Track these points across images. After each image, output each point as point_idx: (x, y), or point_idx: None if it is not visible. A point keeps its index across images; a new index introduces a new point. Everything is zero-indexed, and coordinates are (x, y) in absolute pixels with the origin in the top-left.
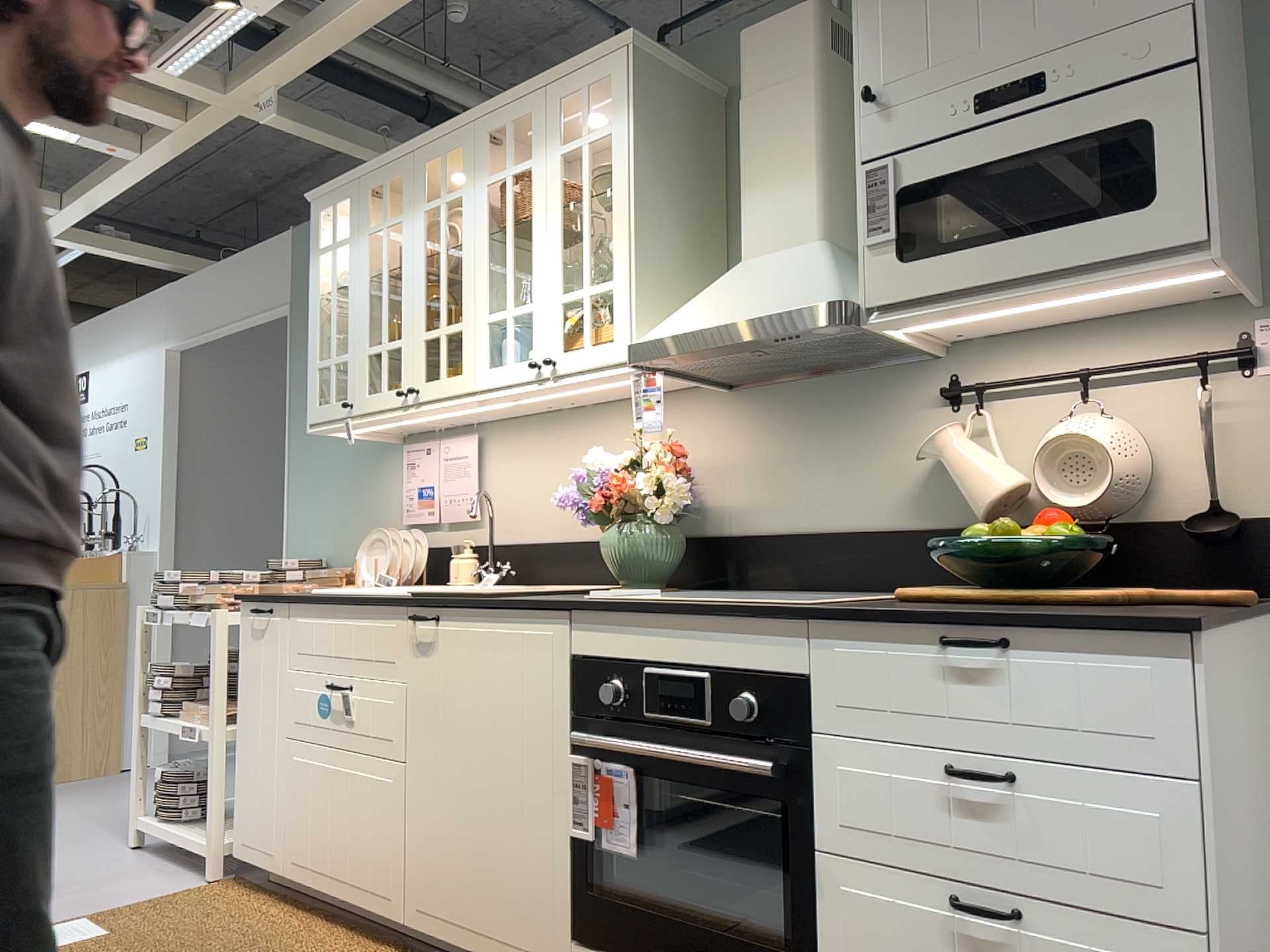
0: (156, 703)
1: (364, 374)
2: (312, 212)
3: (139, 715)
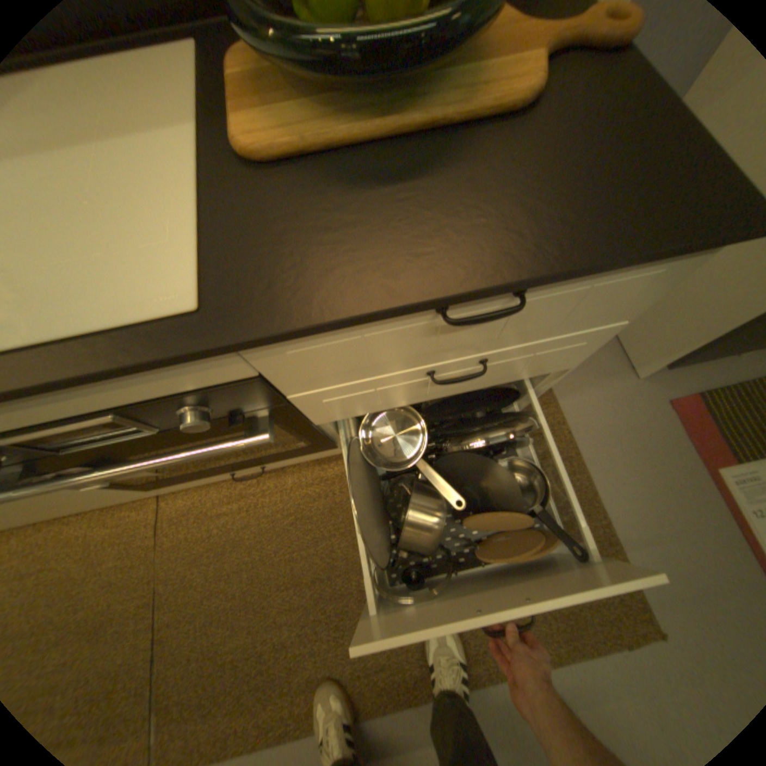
0: None
1: None
2: None
3: None
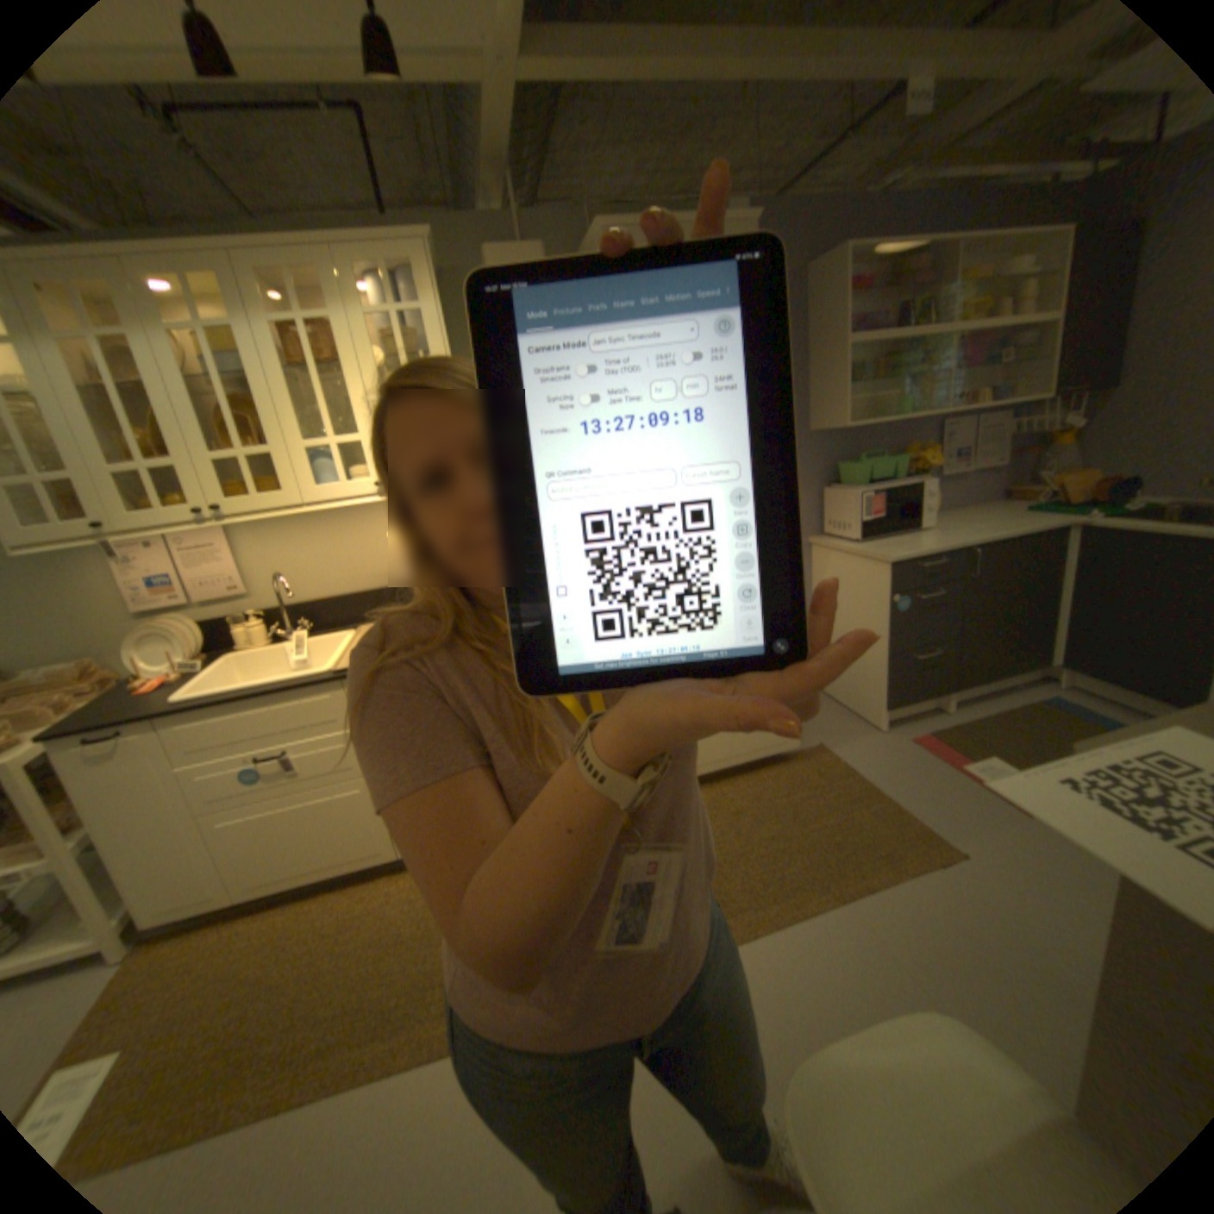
0: None
1: (115, 493)
2: None
3: None
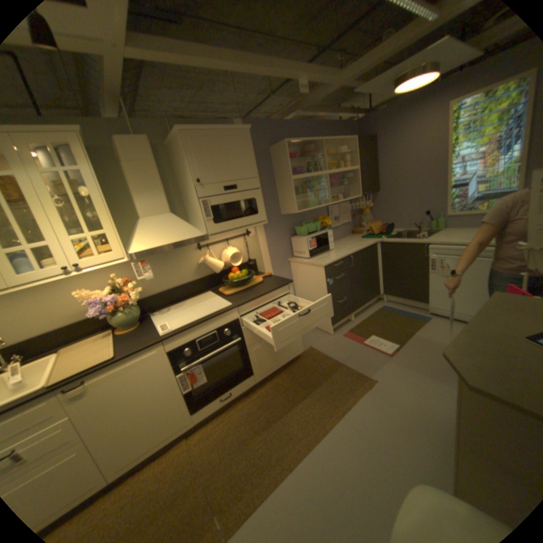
0: None
1: None
2: None
3: None
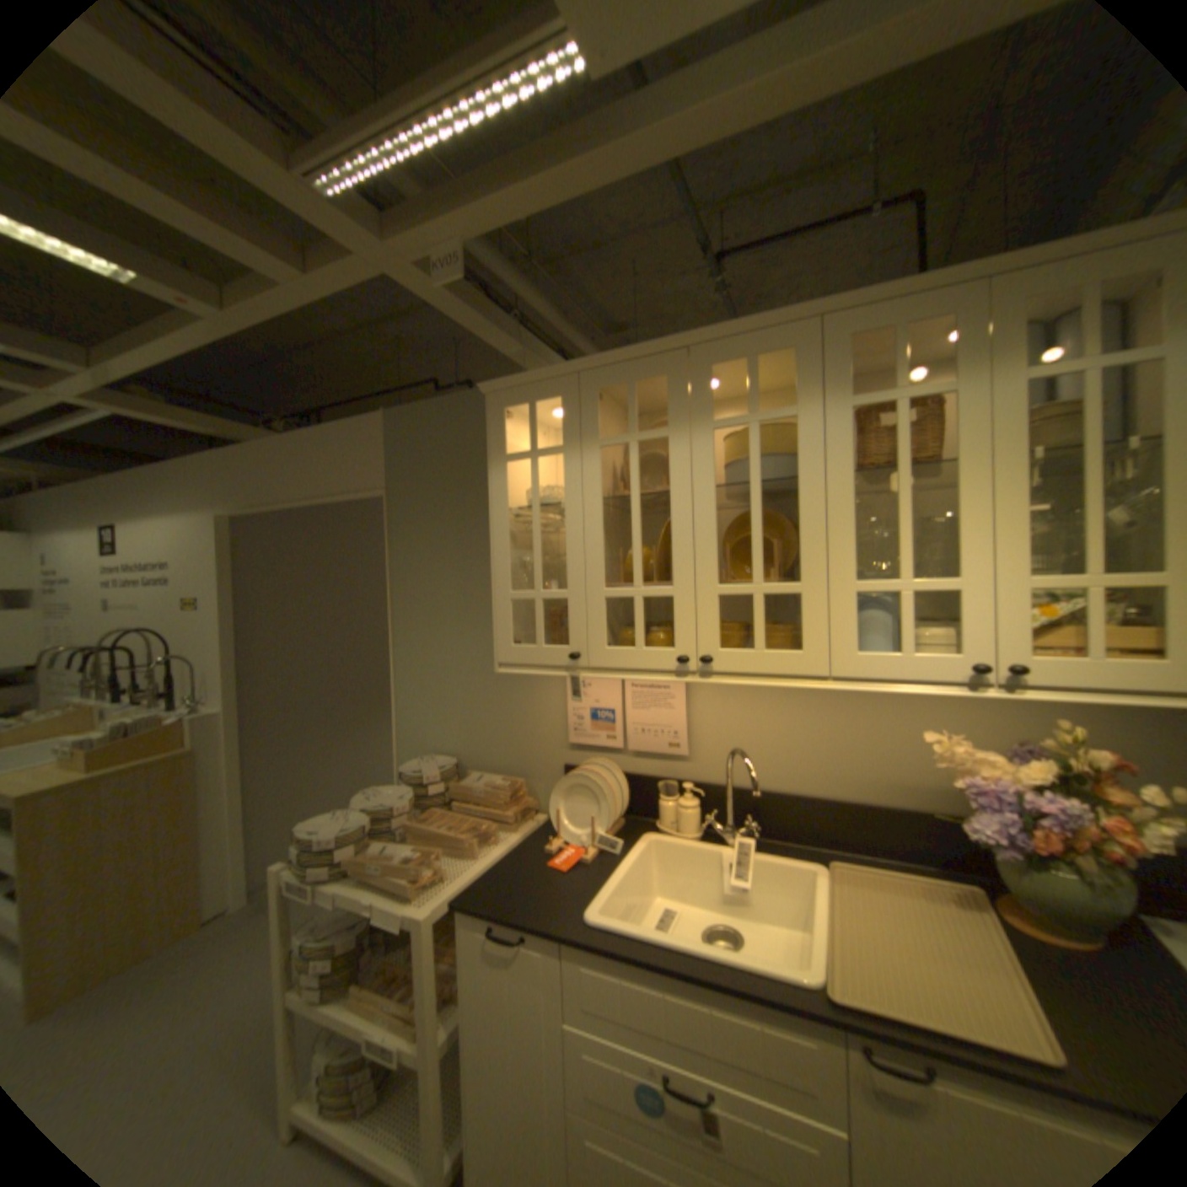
0: (306, 988)
1: (602, 621)
2: (486, 406)
3: (279, 995)
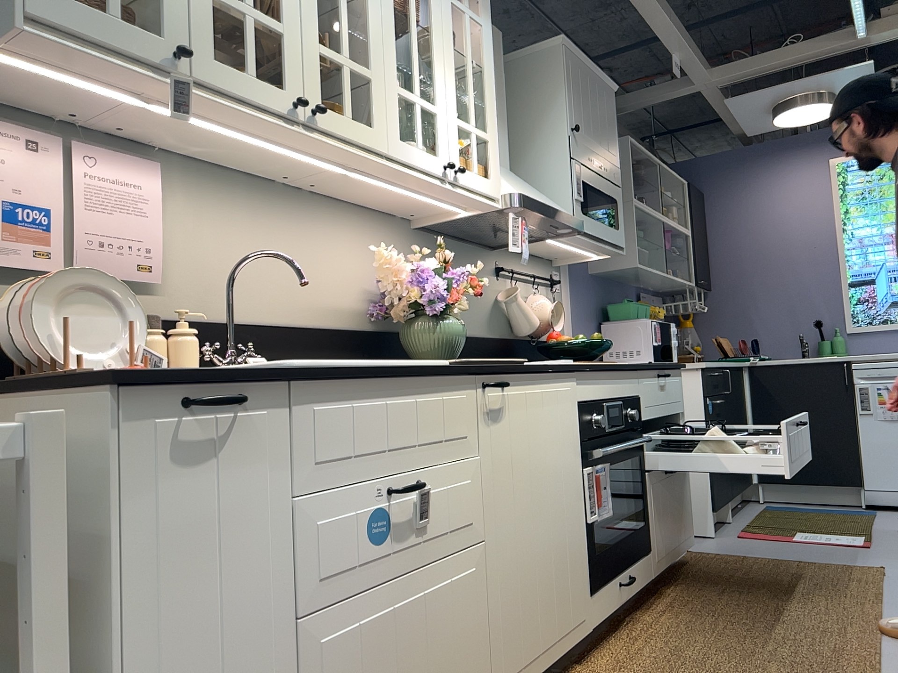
0: None
1: (208, 24)
2: None
3: None
